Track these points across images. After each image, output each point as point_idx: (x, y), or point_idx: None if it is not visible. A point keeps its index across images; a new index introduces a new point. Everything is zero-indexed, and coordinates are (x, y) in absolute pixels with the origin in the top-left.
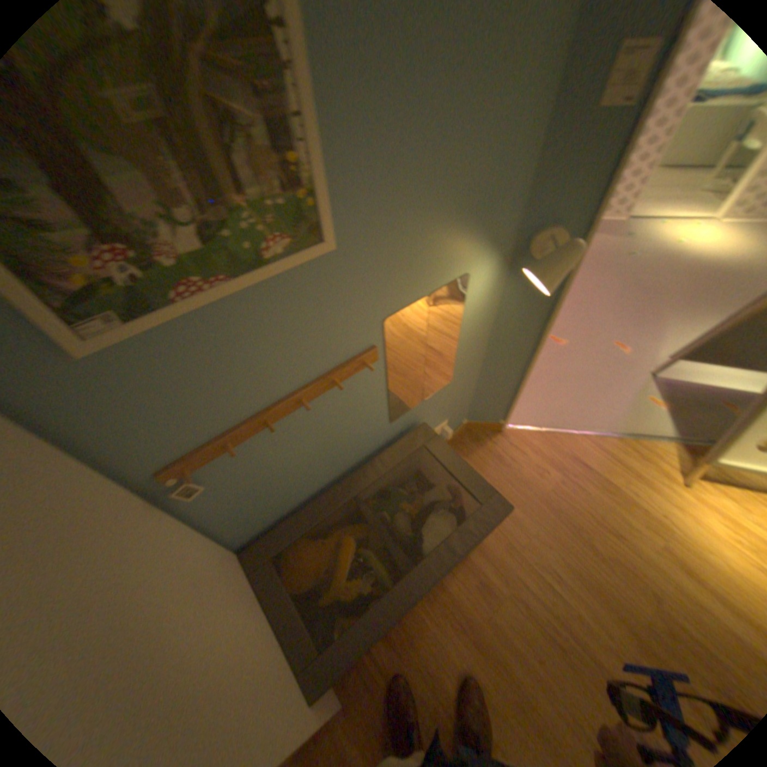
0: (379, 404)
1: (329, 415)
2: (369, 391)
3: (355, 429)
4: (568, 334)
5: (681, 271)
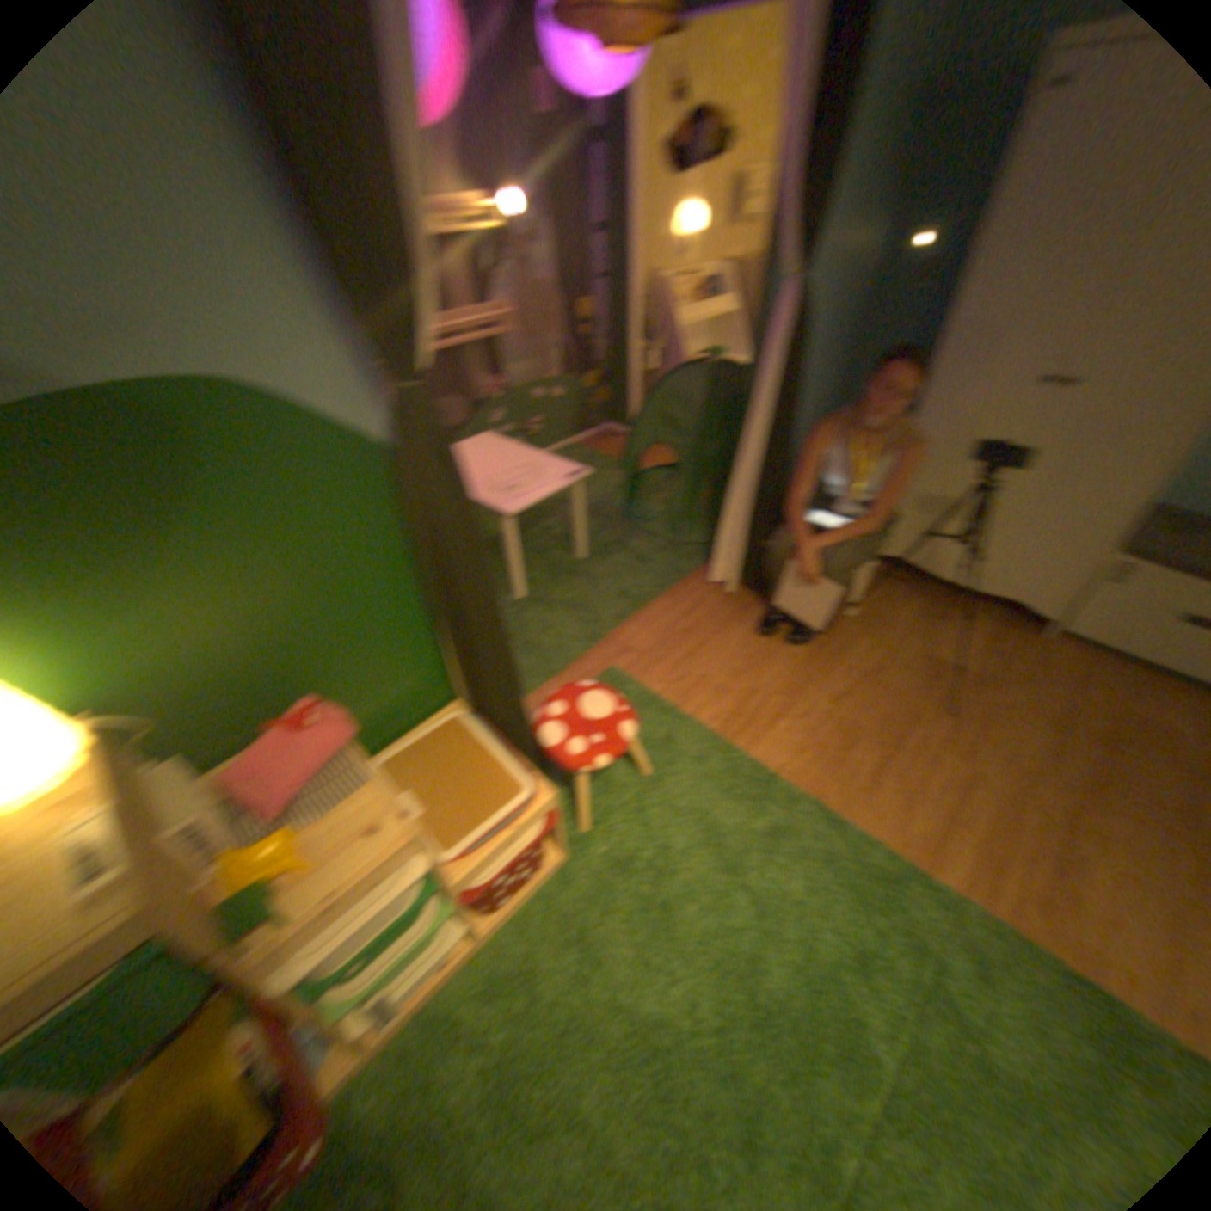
0: None
1: None
2: None
3: None
4: None
5: None
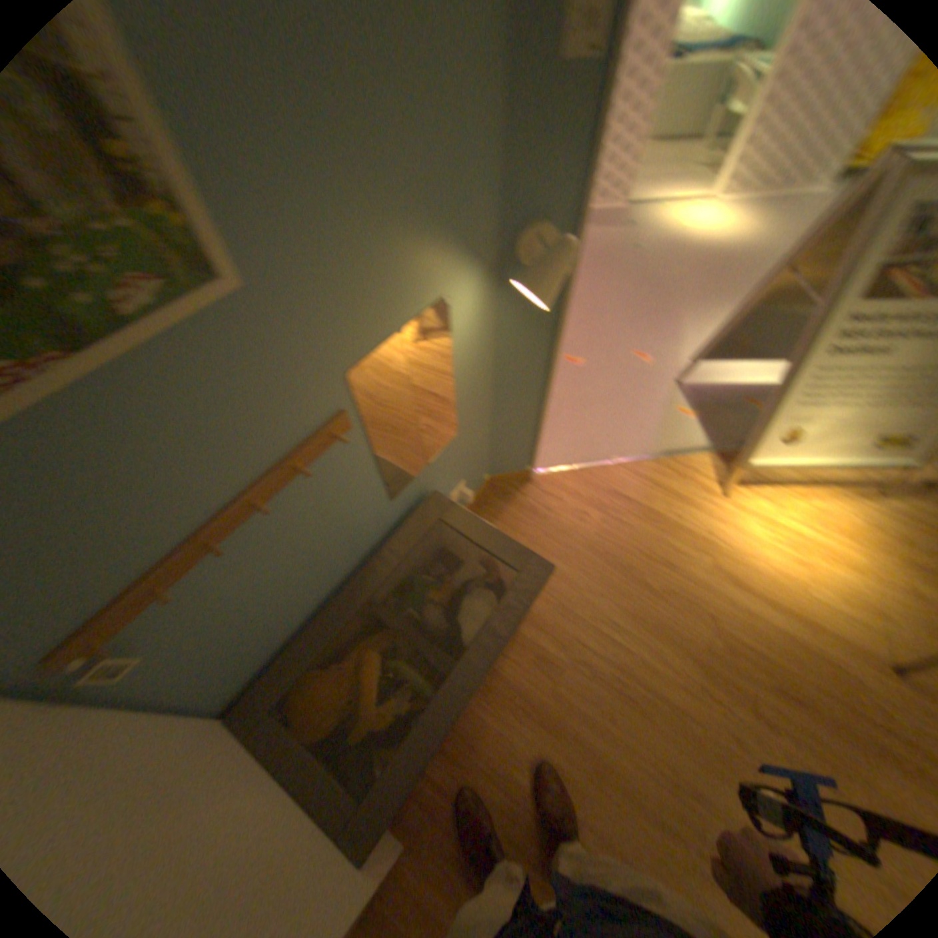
0: (371, 481)
1: (304, 512)
2: (352, 468)
3: (347, 520)
4: (584, 352)
5: (689, 261)
